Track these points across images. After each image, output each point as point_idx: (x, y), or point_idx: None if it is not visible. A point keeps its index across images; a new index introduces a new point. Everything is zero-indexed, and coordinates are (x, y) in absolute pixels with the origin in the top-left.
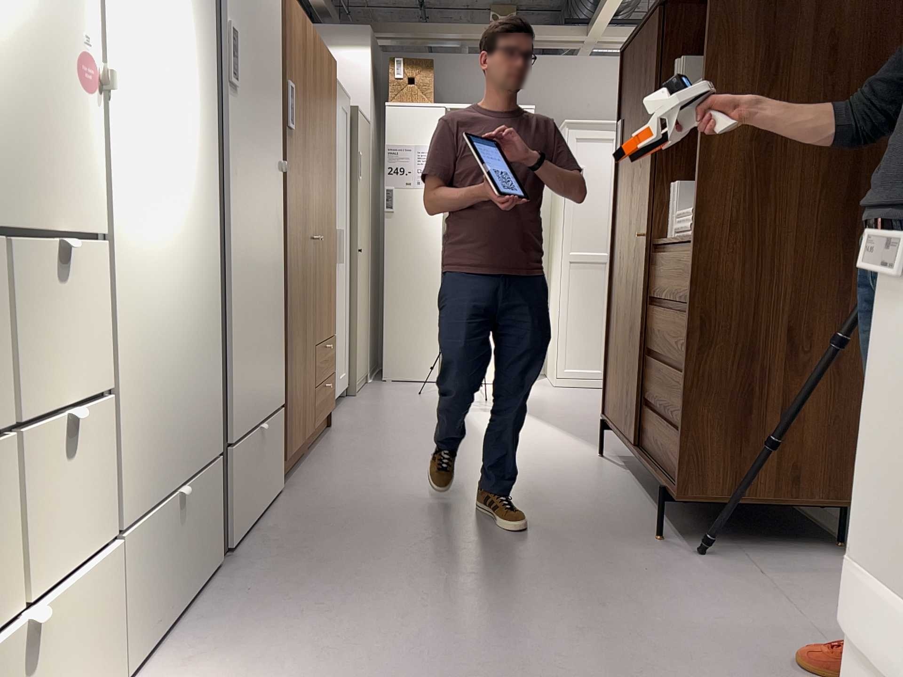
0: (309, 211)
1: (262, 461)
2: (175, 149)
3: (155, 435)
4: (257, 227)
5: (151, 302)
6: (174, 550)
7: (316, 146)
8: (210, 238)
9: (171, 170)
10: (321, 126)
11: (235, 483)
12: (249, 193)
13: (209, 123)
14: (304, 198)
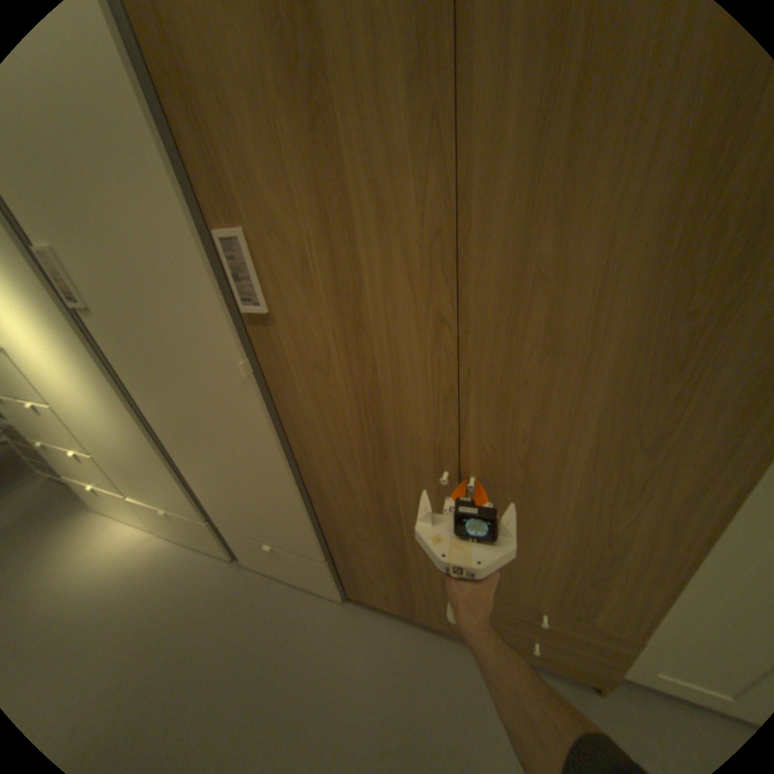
0: (410, 433)
1: (280, 563)
2: (61, 369)
3: (131, 483)
4: (199, 424)
5: (94, 436)
6: (169, 525)
7: (477, 308)
8: (127, 419)
9: (66, 380)
10: (544, 240)
11: (234, 546)
12: (168, 396)
13: (77, 348)
14: (371, 411)
